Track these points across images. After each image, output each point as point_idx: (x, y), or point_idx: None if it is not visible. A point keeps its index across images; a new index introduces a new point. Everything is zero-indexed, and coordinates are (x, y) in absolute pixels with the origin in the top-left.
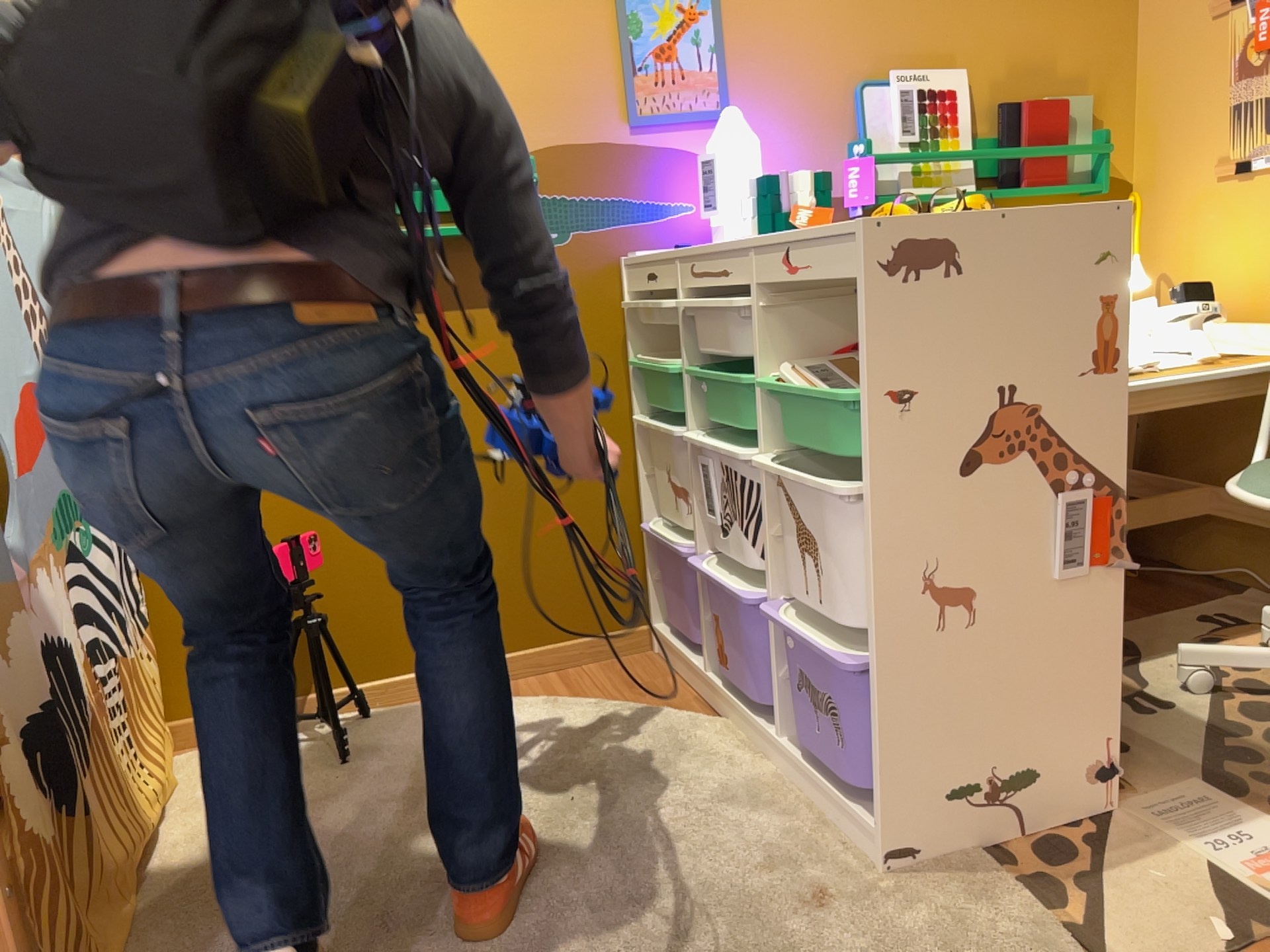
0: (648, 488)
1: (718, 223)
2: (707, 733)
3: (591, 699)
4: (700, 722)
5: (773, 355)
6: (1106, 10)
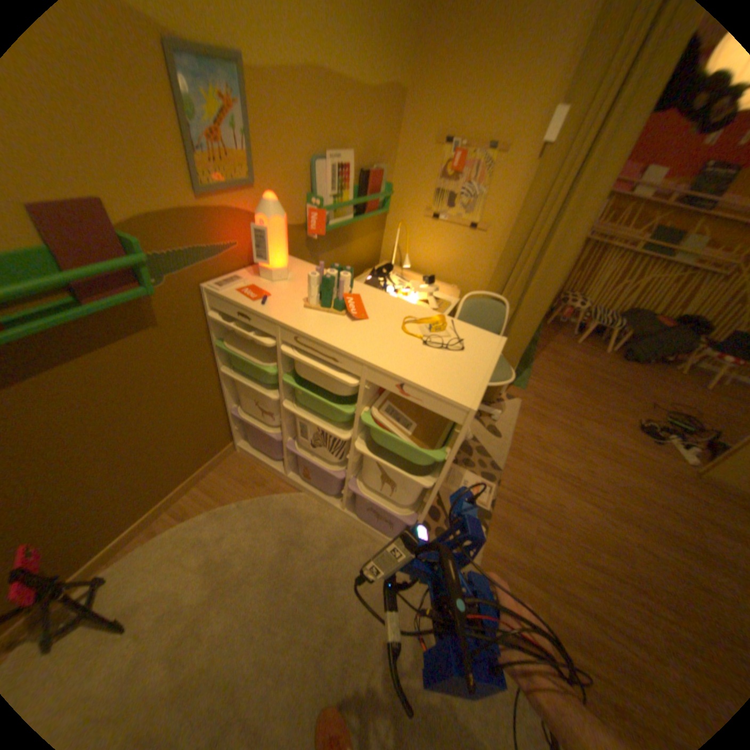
0: (230, 395)
1: (266, 266)
2: (302, 504)
3: (231, 501)
4: (294, 497)
5: (366, 400)
6: (395, 118)
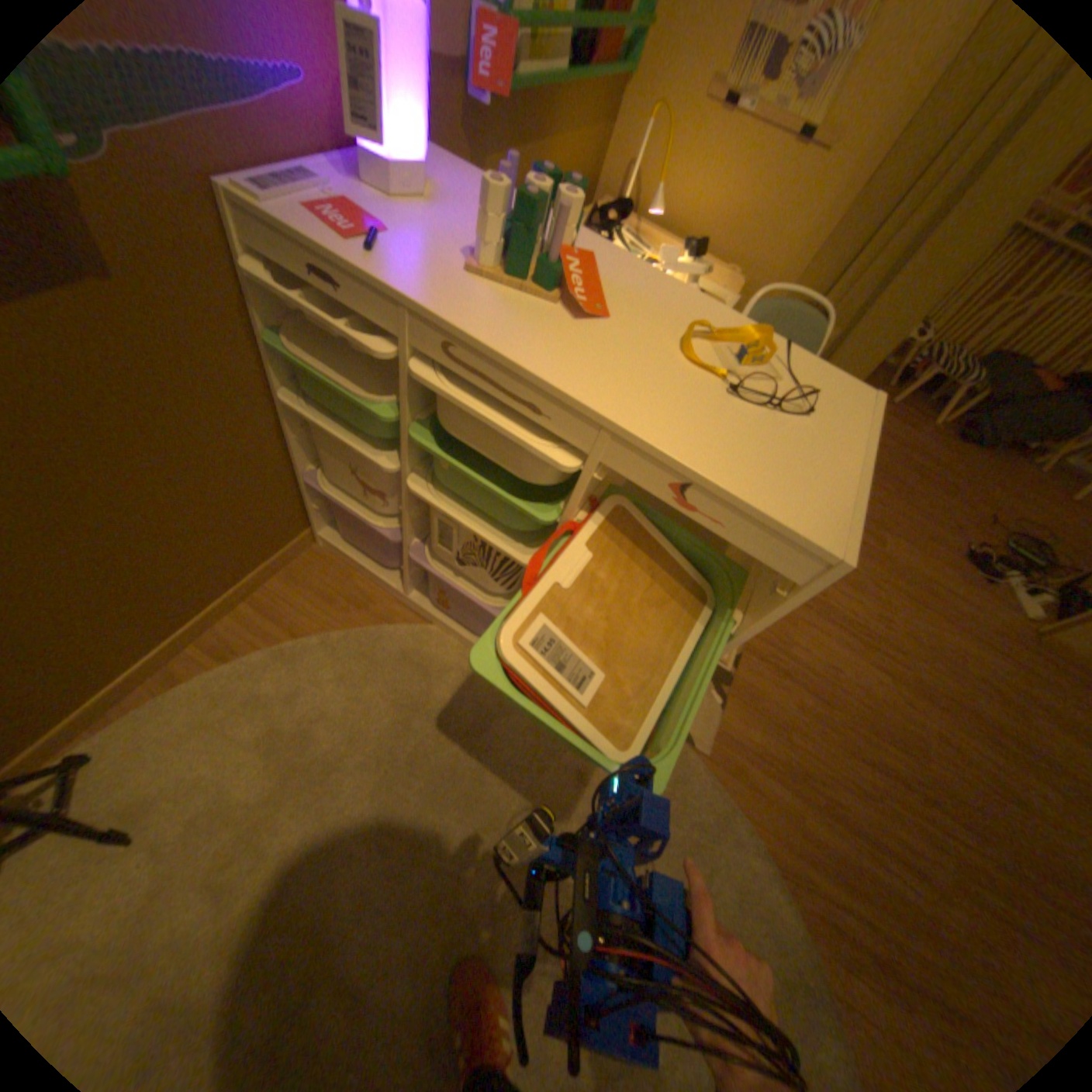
0: (301, 447)
1: (376, 147)
2: (432, 644)
3: (310, 632)
4: (420, 632)
5: (585, 498)
6: None
